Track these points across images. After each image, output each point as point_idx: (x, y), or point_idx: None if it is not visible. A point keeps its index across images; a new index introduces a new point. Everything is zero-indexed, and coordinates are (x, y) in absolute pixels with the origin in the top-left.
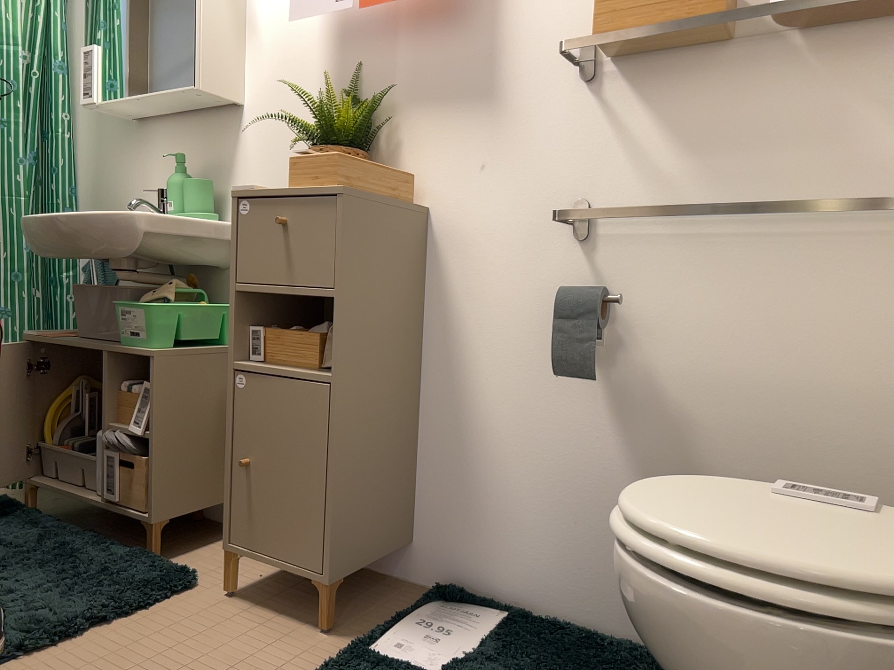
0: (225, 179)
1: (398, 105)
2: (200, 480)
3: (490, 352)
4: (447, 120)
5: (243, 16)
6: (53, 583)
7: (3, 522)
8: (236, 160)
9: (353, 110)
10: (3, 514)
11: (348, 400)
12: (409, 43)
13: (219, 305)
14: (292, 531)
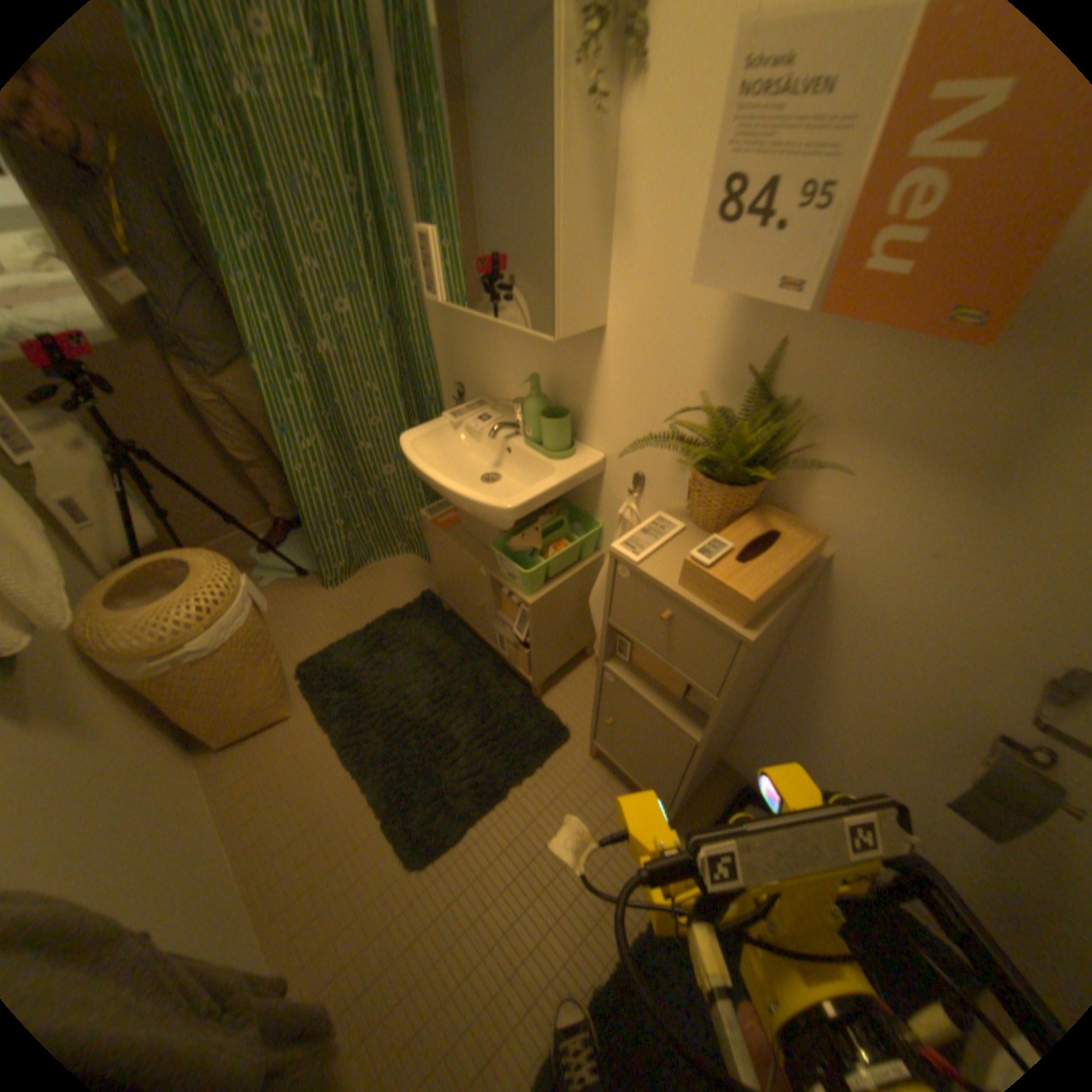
0: (576, 395)
1: (831, 417)
2: (562, 654)
3: (861, 705)
4: (908, 474)
5: (607, 193)
6: (476, 740)
7: (430, 637)
8: (589, 382)
9: (756, 393)
10: (428, 624)
11: (709, 749)
12: (886, 332)
13: (576, 543)
14: (644, 778)
